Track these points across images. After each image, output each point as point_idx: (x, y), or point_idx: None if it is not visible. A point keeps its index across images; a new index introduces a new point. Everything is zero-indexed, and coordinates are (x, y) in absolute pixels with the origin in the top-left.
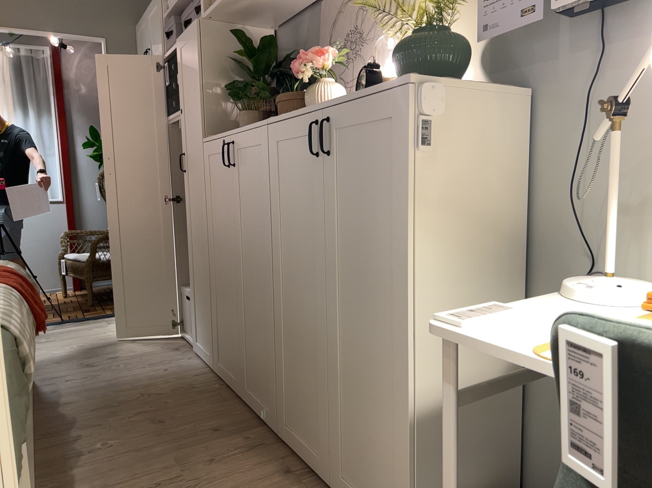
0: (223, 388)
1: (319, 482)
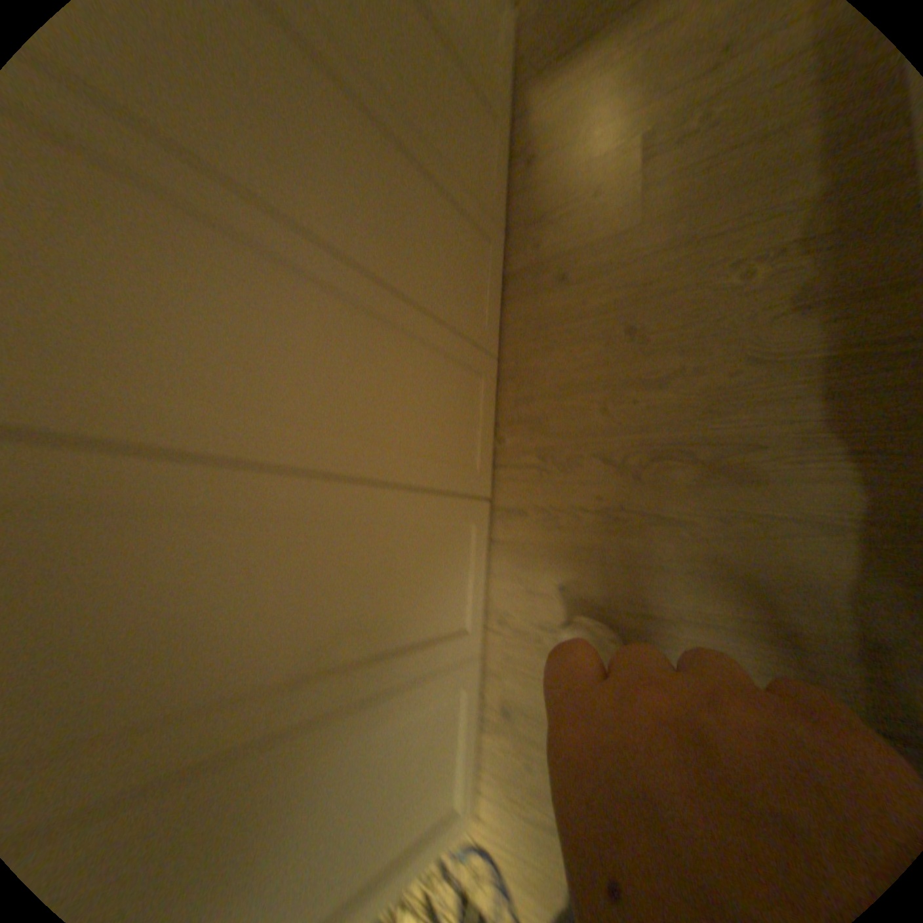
0: (502, 424)
1: (512, 142)
